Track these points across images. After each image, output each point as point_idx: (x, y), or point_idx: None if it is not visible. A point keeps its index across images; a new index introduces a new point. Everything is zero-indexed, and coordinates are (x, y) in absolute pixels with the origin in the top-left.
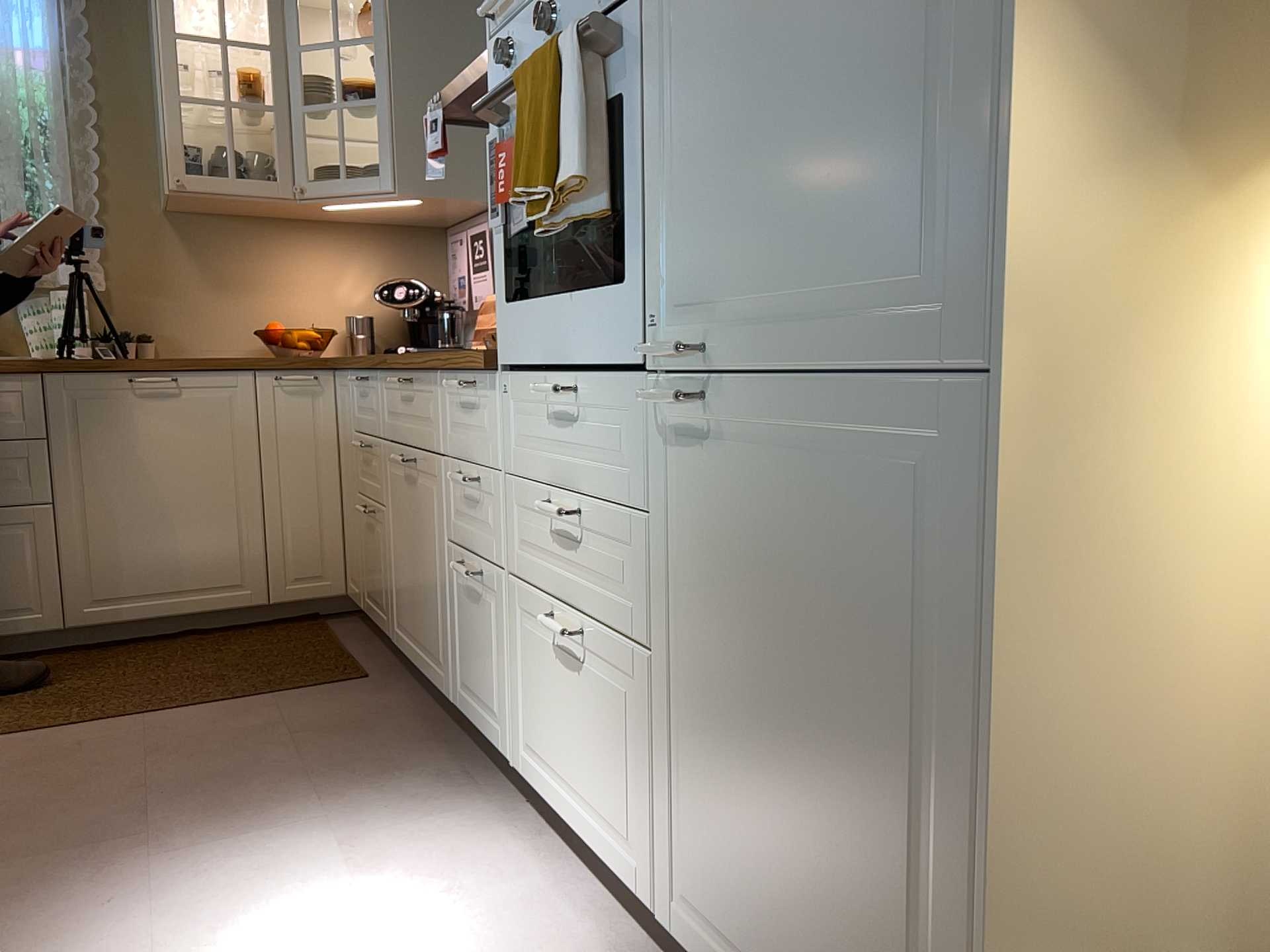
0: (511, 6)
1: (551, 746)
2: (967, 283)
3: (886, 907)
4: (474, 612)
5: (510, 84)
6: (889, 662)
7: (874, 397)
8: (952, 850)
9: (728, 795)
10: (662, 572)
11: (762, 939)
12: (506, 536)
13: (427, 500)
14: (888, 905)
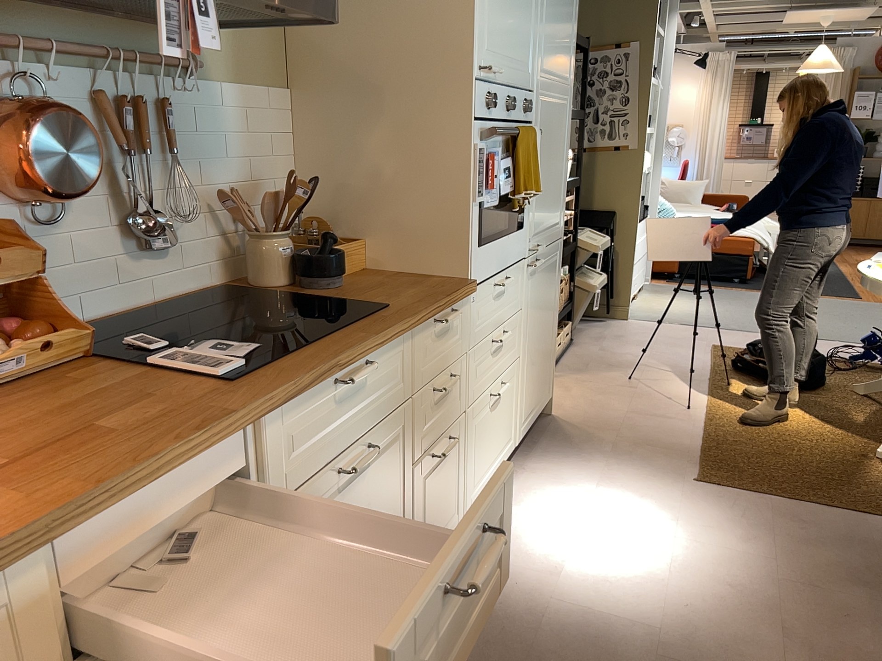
0: (488, 73)
1: (484, 460)
2: (560, 221)
3: (548, 351)
4: (438, 477)
5: (515, 133)
6: (552, 300)
7: (553, 246)
8: (554, 327)
9: (532, 370)
10: (523, 324)
11: (534, 397)
12: (465, 389)
13: (384, 466)
14: (548, 350)
